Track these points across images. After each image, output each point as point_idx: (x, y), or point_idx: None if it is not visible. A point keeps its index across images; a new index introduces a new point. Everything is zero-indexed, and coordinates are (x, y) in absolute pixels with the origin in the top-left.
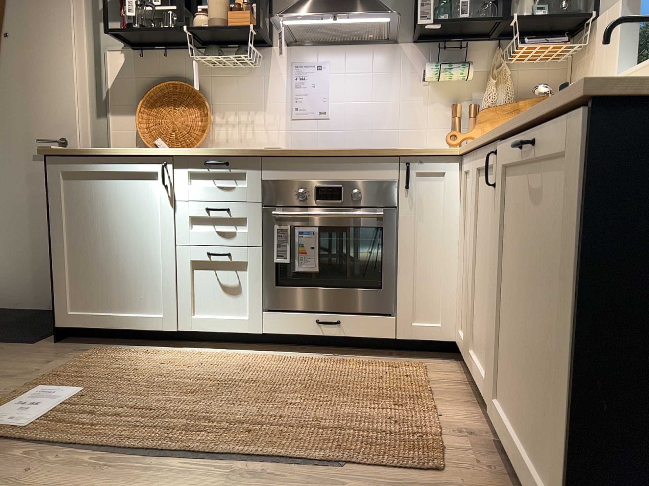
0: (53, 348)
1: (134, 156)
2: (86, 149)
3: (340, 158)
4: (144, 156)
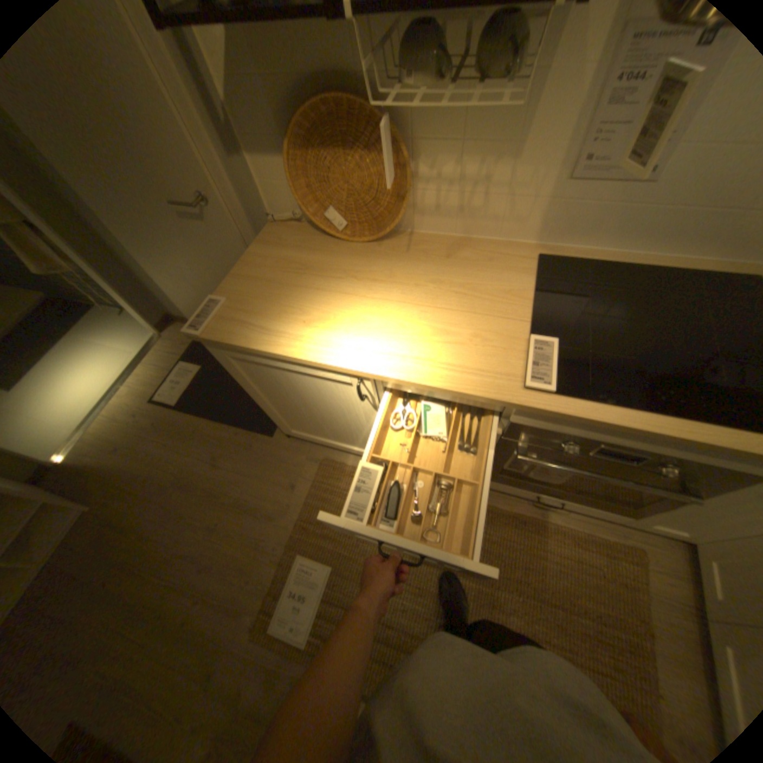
0: (288, 450)
1: (314, 364)
2: (245, 346)
3: (676, 439)
4: (329, 367)
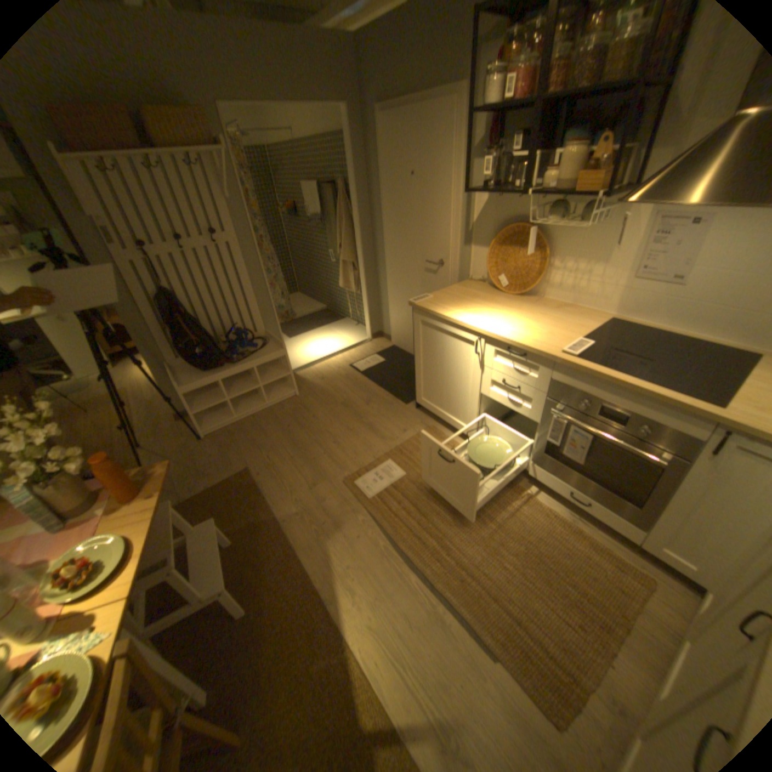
0: (412, 414)
1: (460, 325)
2: (433, 311)
3: (637, 392)
4: (467, 328)
